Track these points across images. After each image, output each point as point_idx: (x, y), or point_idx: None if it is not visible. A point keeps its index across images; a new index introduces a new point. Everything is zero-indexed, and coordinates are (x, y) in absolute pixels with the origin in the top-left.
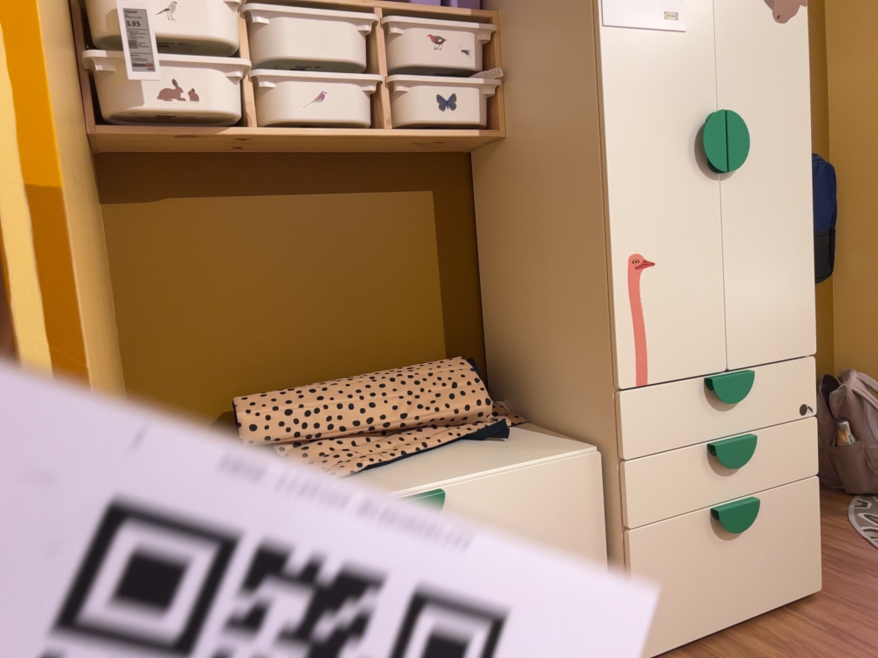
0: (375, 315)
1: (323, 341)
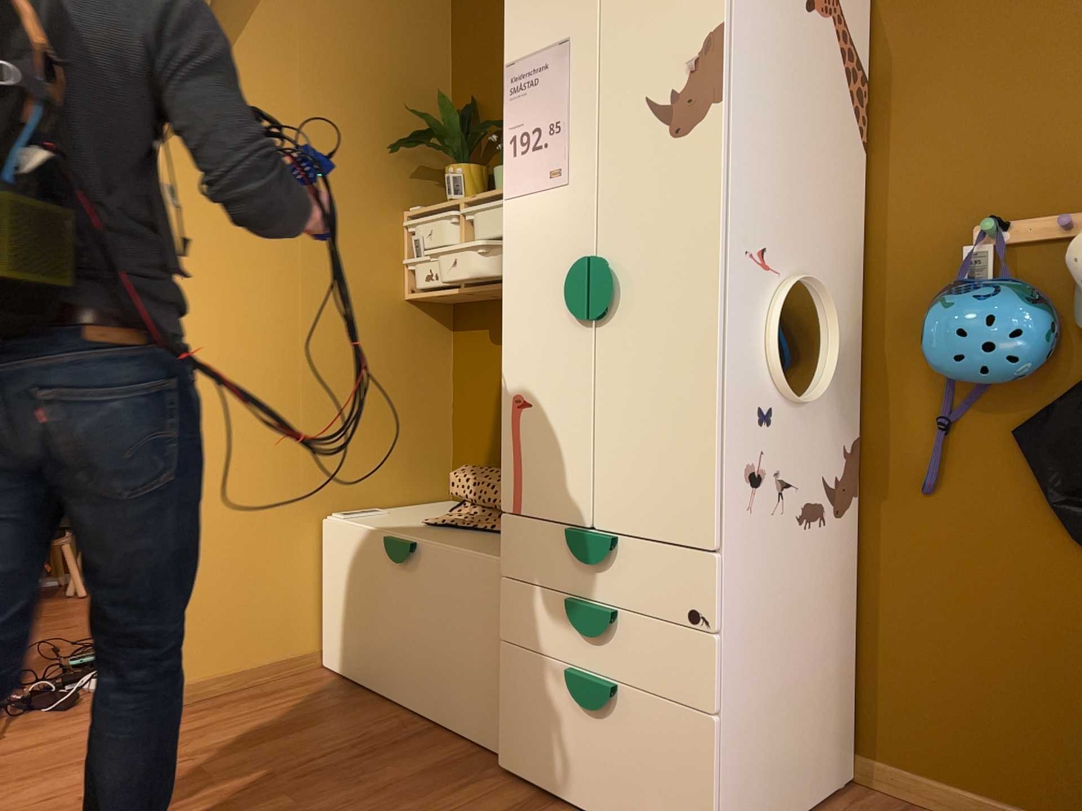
0: None
1: None
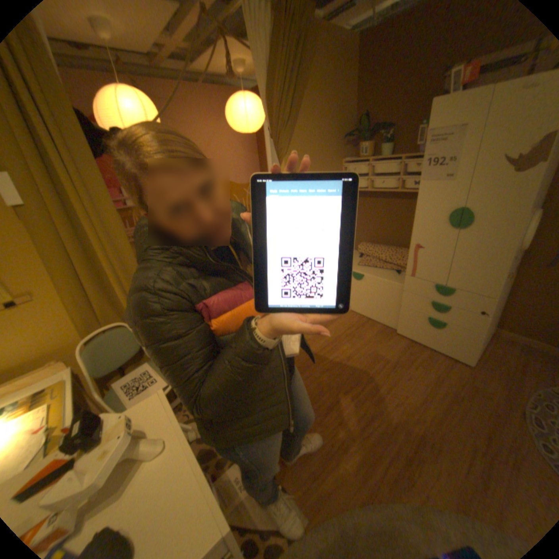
0: (402, 232)
1: (388, 235)
